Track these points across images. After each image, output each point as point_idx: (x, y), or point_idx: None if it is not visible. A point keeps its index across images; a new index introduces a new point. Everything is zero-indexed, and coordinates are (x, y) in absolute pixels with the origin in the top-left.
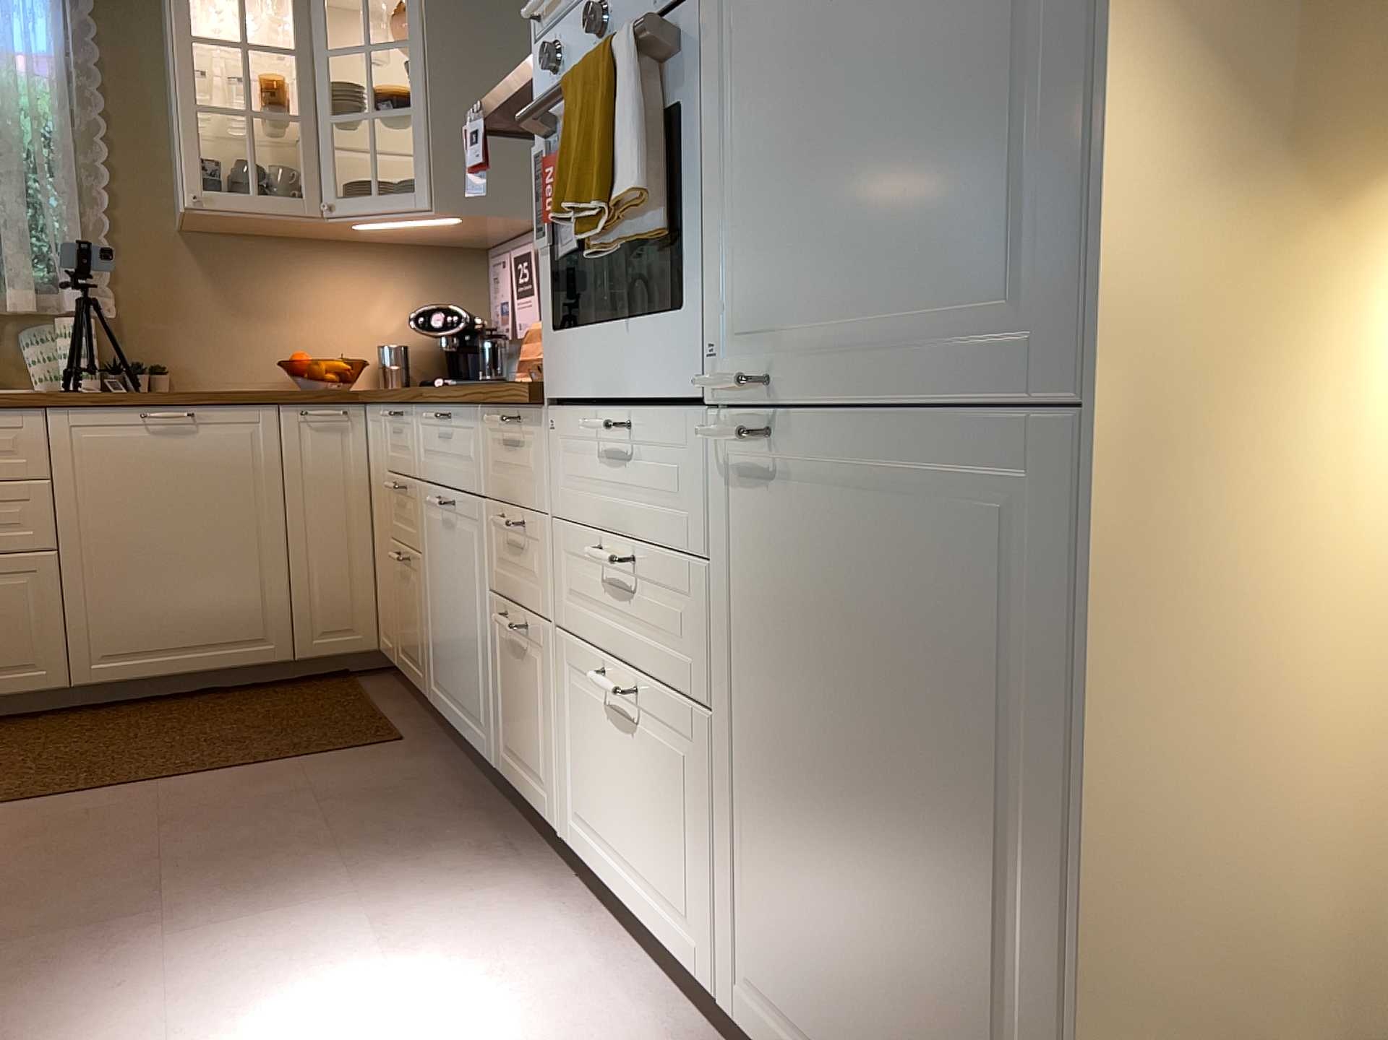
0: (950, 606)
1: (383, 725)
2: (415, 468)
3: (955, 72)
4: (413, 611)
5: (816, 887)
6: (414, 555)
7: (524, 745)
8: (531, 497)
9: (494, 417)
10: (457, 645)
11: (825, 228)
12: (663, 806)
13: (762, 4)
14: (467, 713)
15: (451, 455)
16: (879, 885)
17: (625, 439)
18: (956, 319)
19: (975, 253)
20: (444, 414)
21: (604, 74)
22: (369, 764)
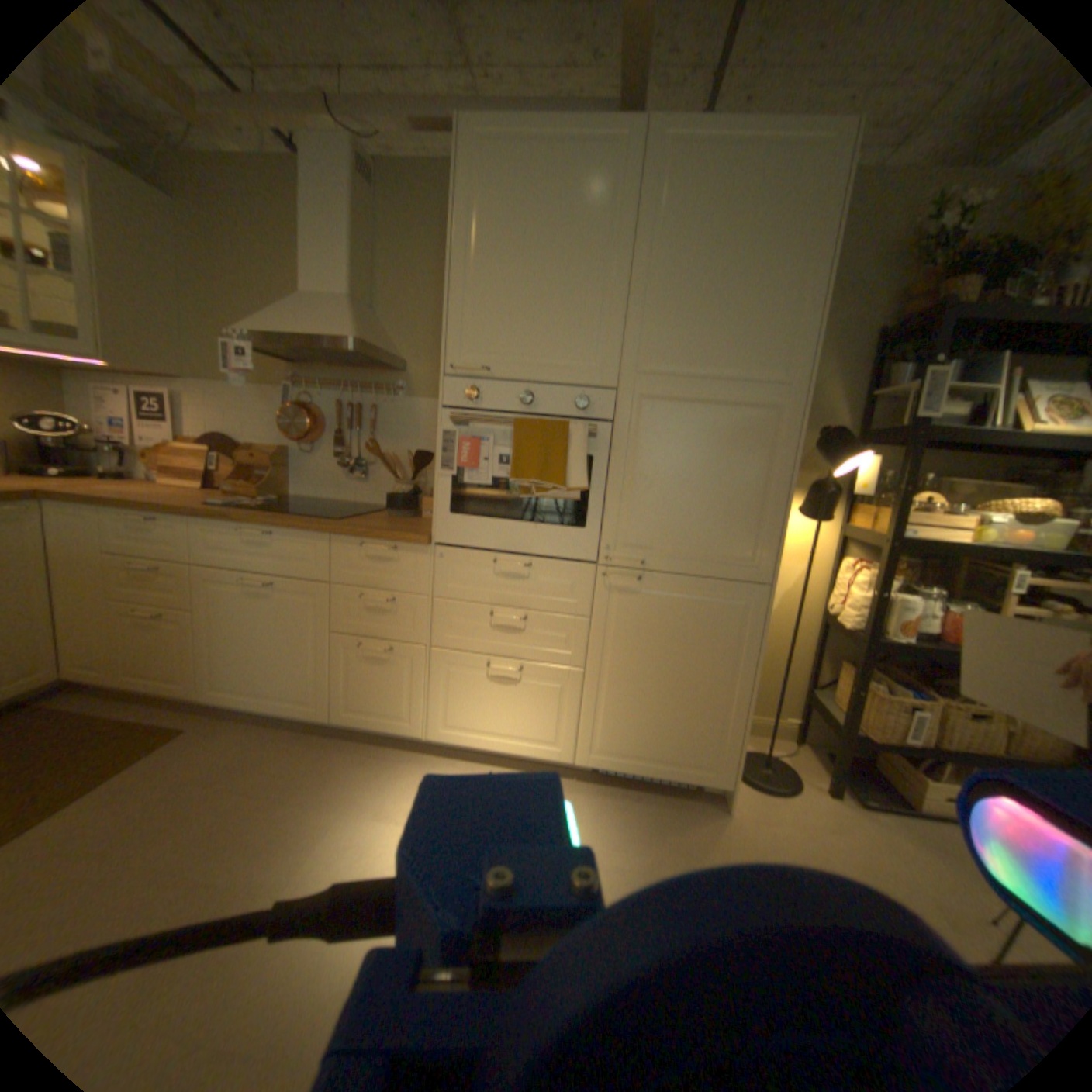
0: (711, 626)
1: (142, 730)
2: (183, 558)
3: (732, 497)
4: (165, 649)
5: (639, 708)
6: (170, 614)
7: (375, 704)
8: (404, 586)
9: (353, 543)
10: (264, 664)
11: (671, 521)
12: (533, 705)
13: (645, 443)
14: (280, 700)
15: (269, 556)
16: (671, 700)
17: (526, 570)
18: (723, 556)
19: (733, 542)
20: (265, 533)
21: (556, 435)
22: (185, 754)
